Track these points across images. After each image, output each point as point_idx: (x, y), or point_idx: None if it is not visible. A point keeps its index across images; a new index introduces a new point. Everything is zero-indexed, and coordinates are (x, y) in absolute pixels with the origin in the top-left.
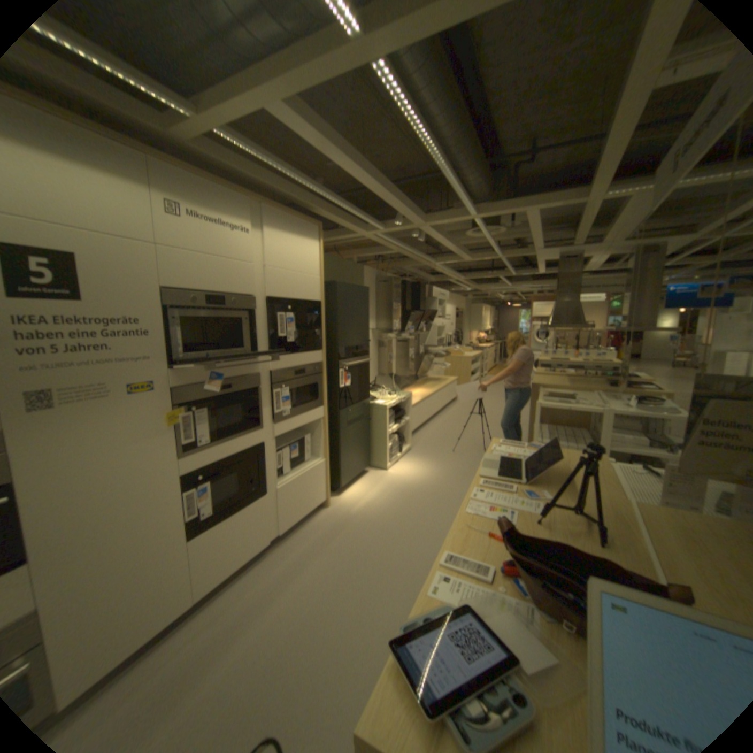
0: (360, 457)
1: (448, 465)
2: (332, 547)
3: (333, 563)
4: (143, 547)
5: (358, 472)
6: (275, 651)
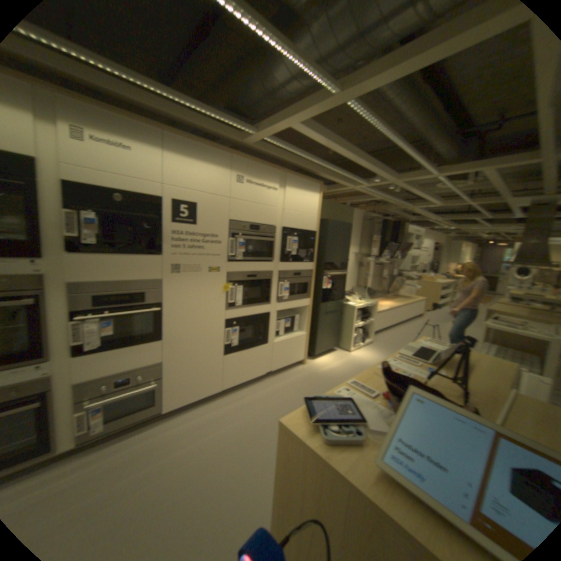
0: (333, 339)
1: None
2: (302, 387)
3: (301, 396)
4: (205, 351)
5: (330, 348)
6: (260, 427)
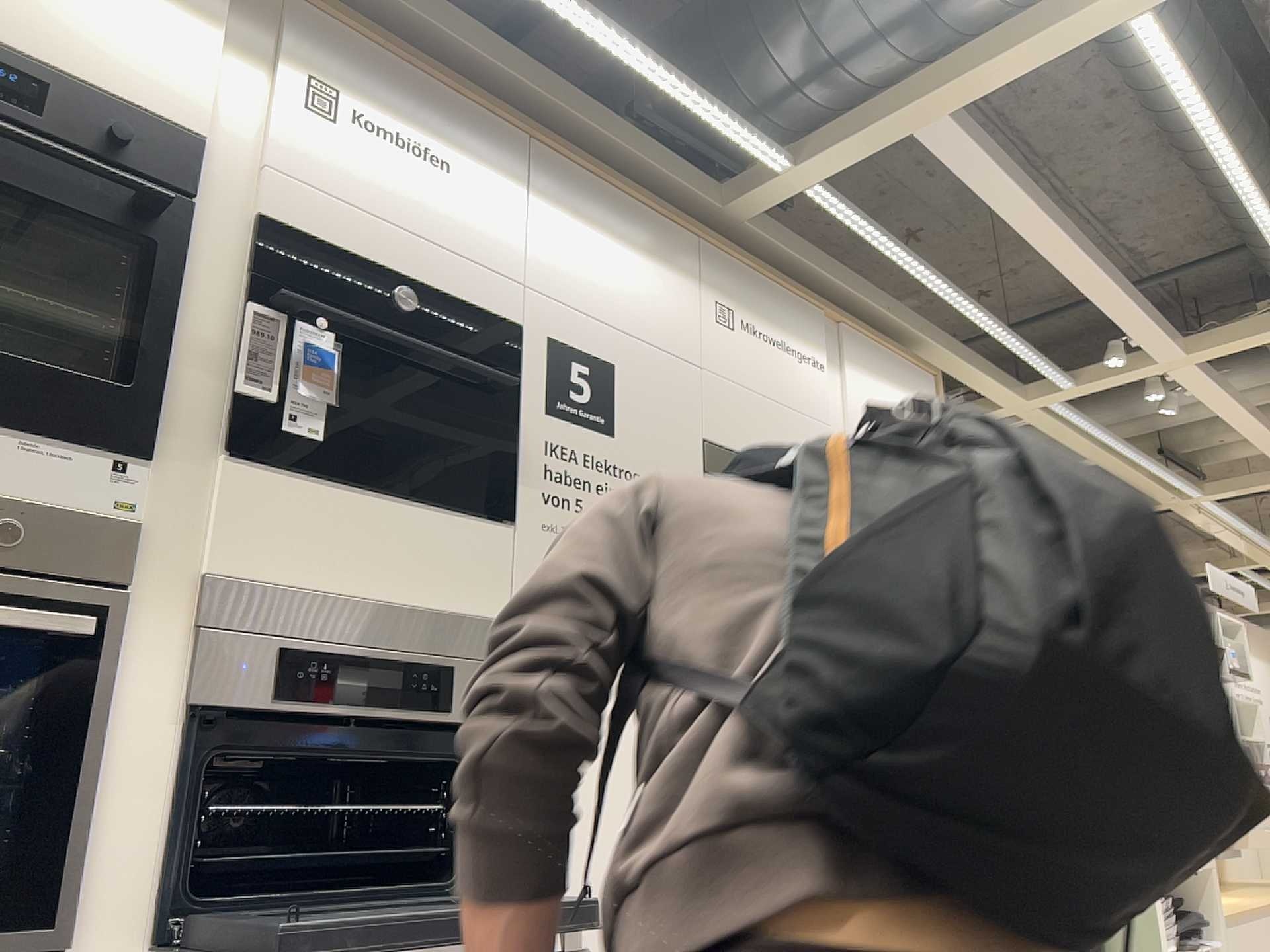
0: None
1: None
2: None
3: None
4: None
5: None
6: None
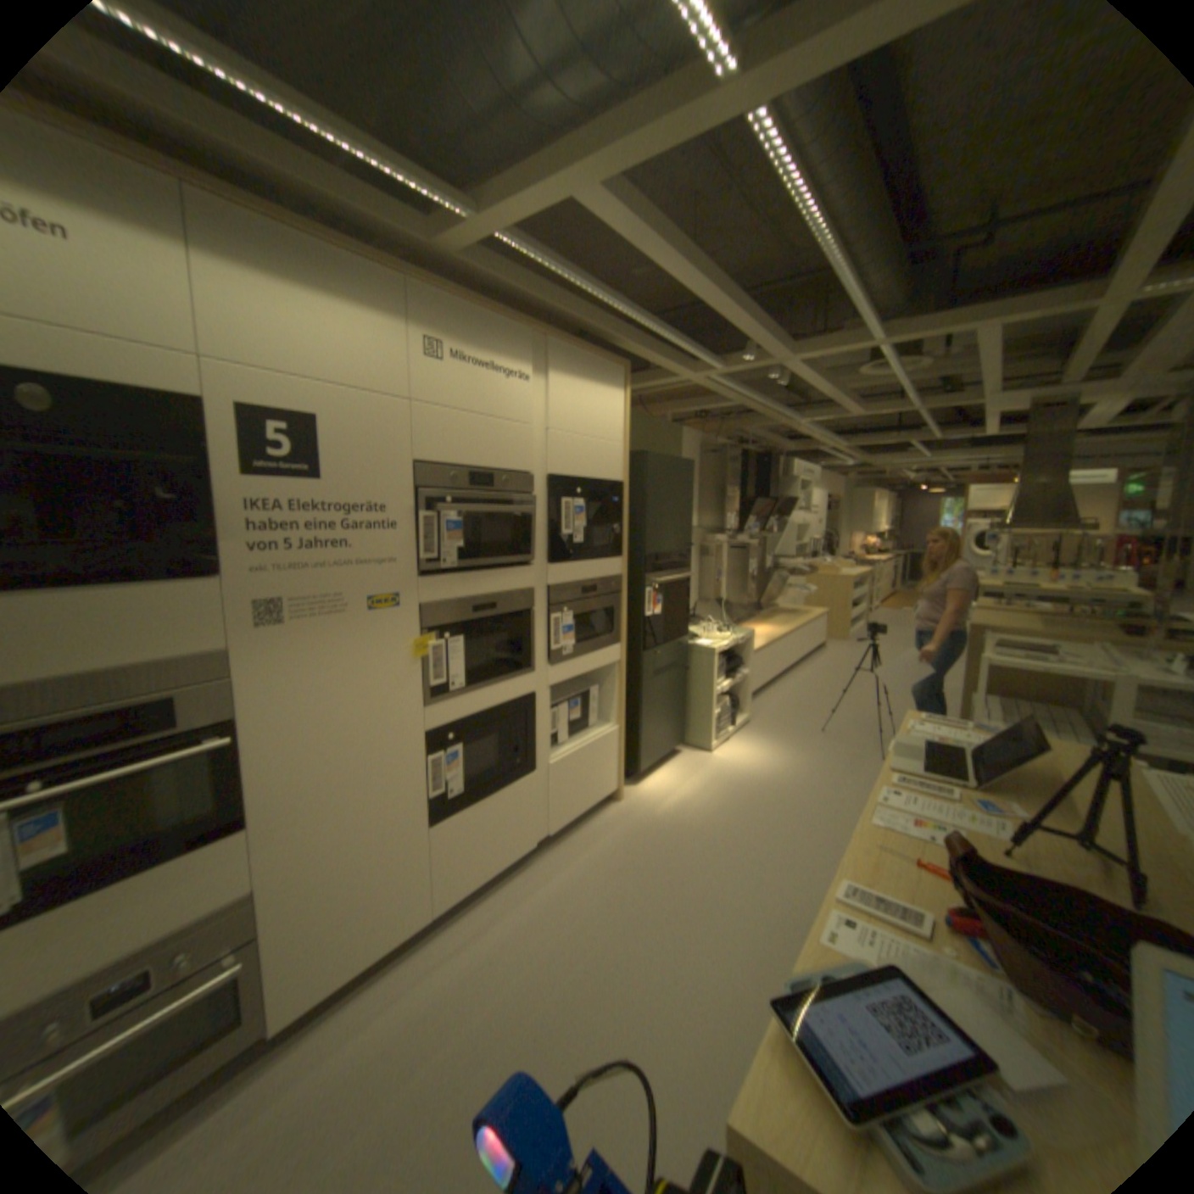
0: (671, 728)
1: (816, 753)
2: (628, 862)
3: (631, 888)
4: (376, 827)
5: (667, 751)
6: (550, 1006)
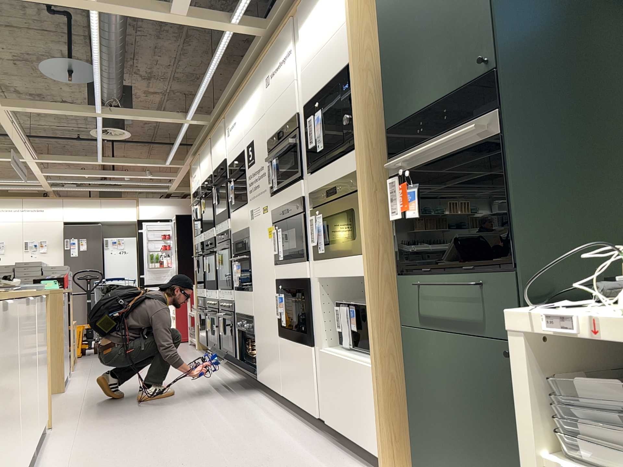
0: None
1: None
2: None
3: (246, 465)
4: (268, 319)
5: None
6: (202, 431)
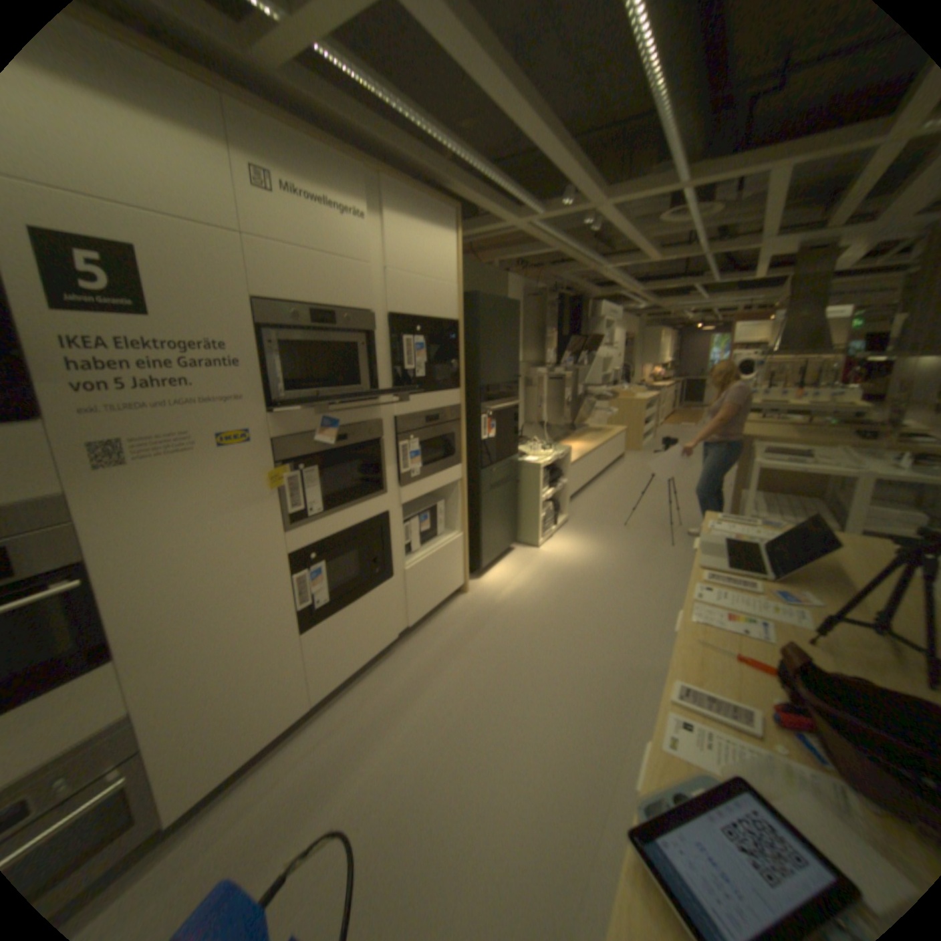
0: (506, 530)
1: (621, 543)
2: (476, 643)
3: (479, 665)
4: (250, 641)
5: (503, 548)
6: (415, 772)
